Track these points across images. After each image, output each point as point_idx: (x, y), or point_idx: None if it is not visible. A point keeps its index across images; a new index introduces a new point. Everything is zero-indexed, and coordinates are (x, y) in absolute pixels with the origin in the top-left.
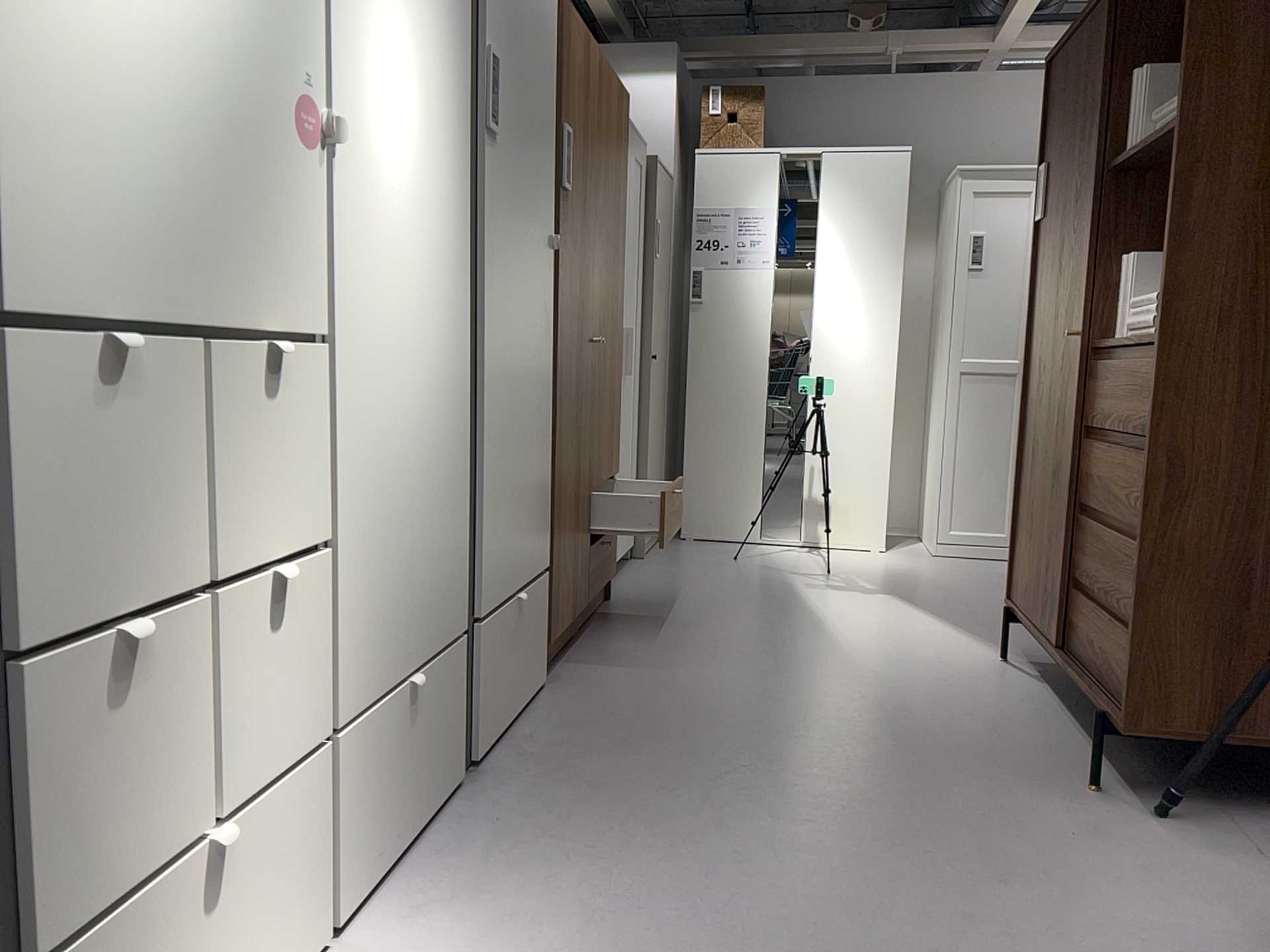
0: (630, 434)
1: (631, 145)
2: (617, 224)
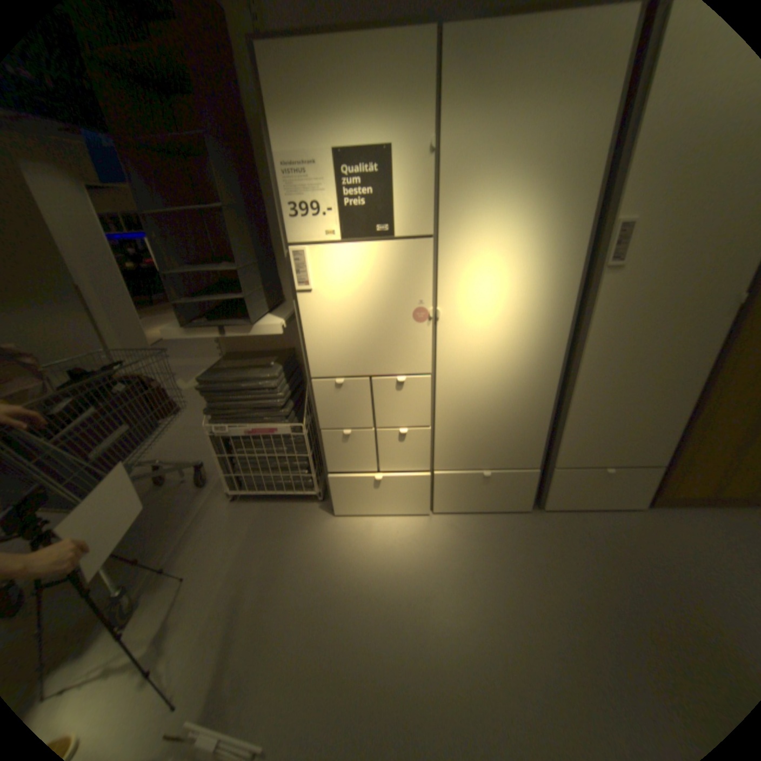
0: None
1: None
2: None
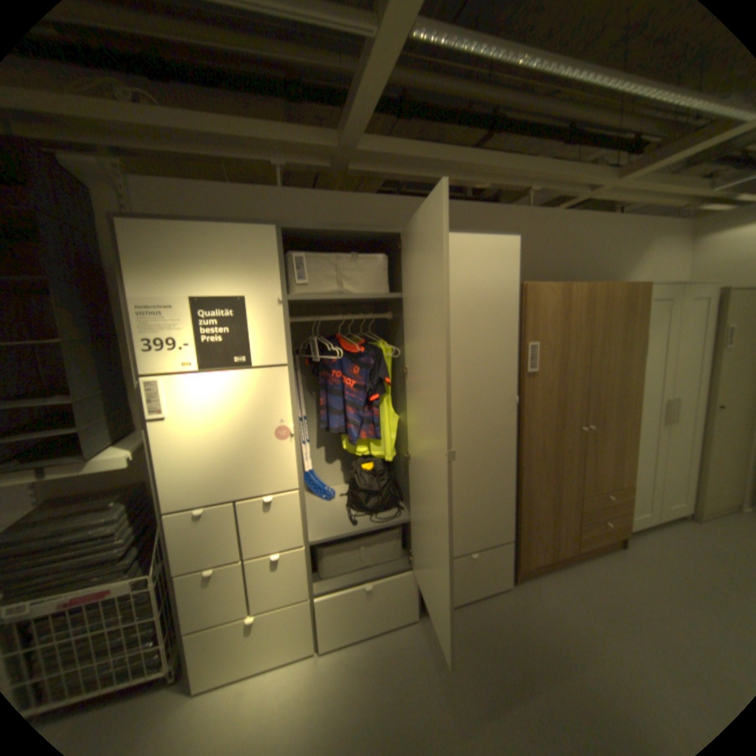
0: (688, 454)
1: (685, 295)
2: (631, 360)
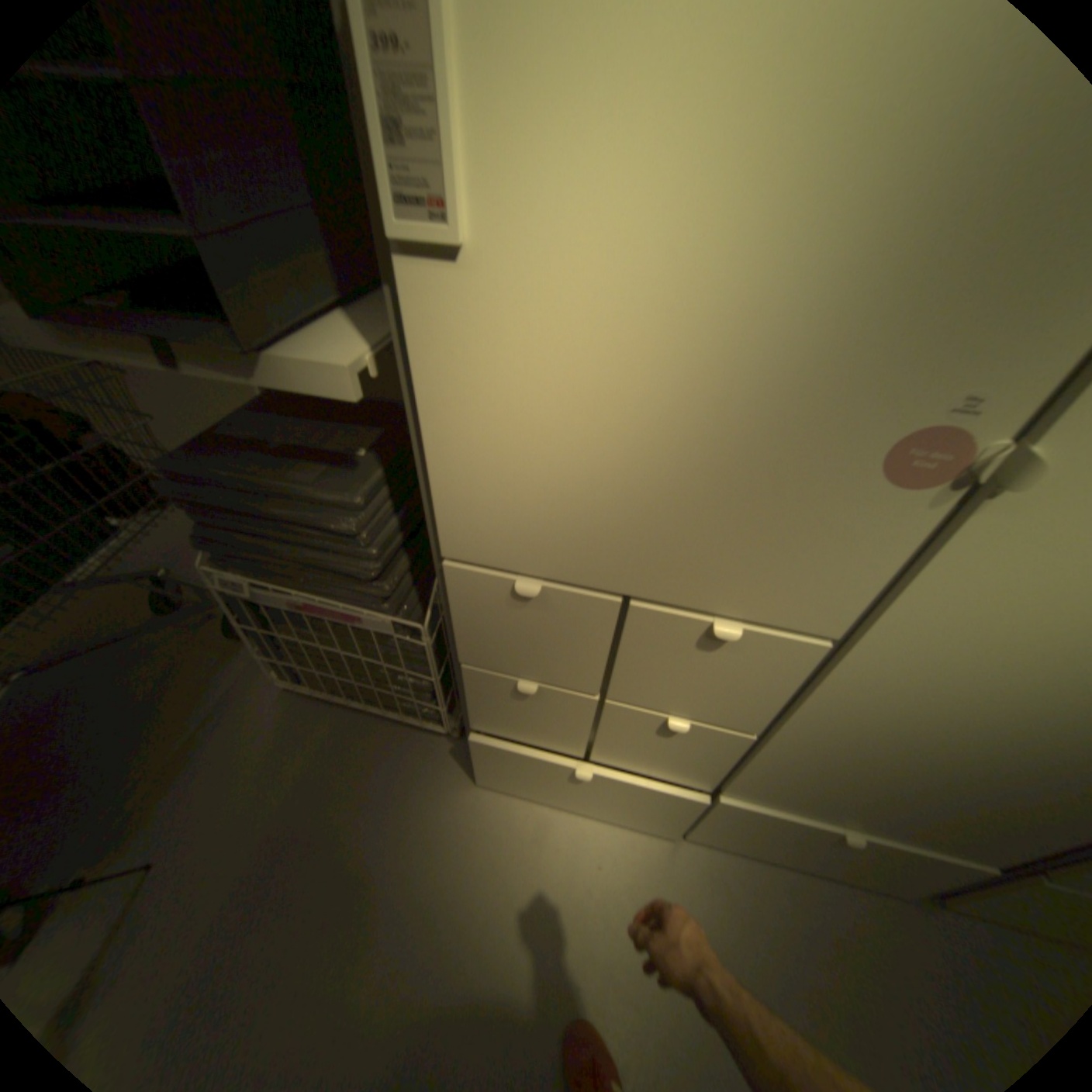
0: None
1: None
2: None
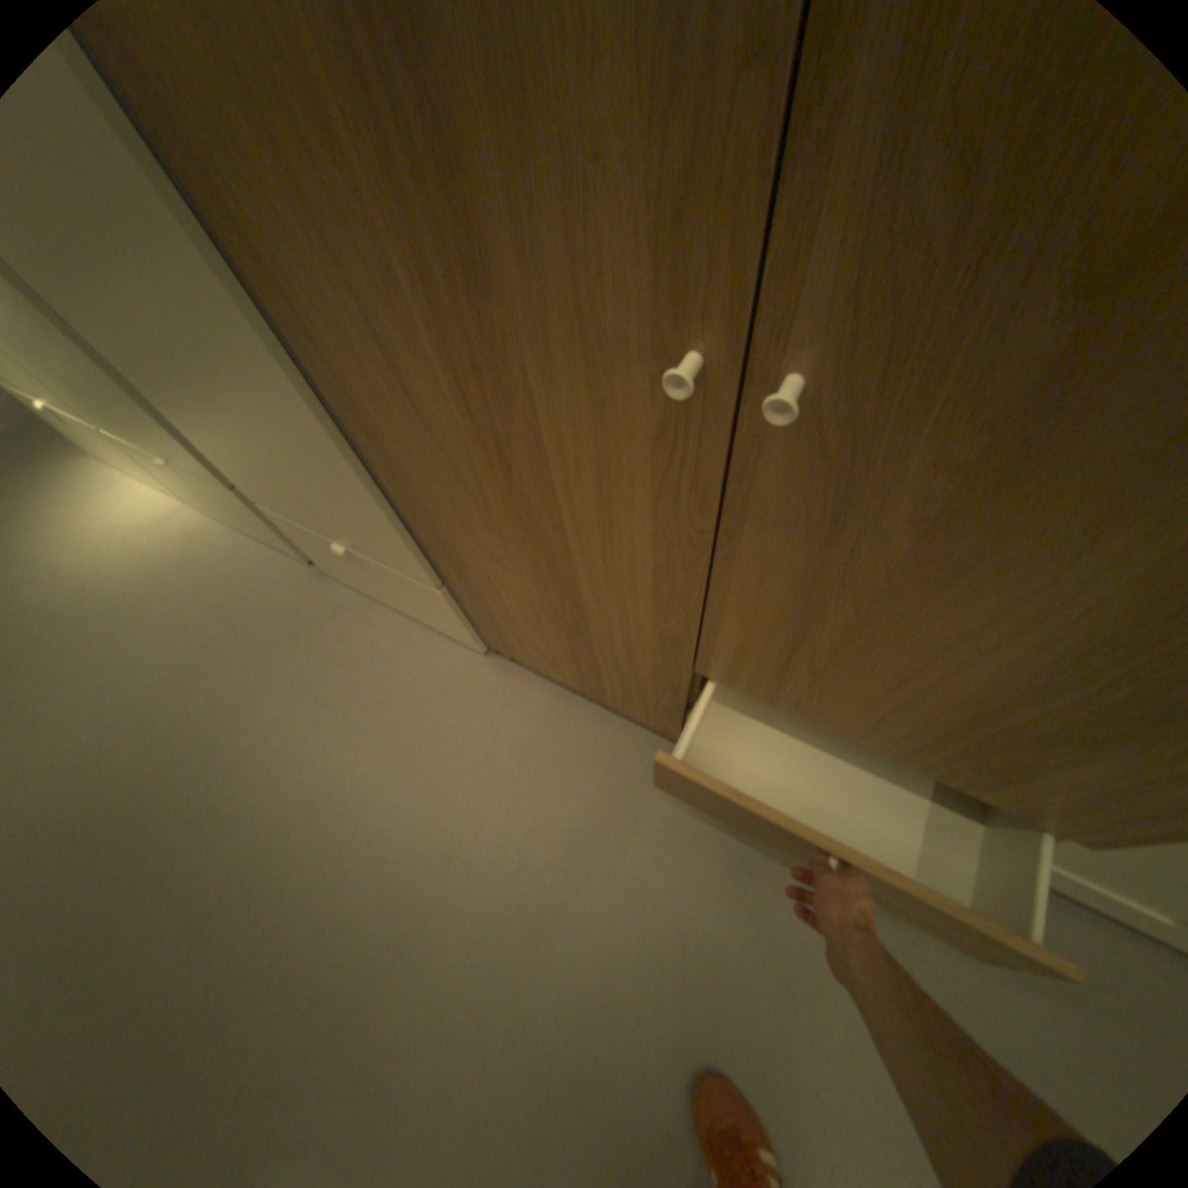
0: None
1: None
2: None
